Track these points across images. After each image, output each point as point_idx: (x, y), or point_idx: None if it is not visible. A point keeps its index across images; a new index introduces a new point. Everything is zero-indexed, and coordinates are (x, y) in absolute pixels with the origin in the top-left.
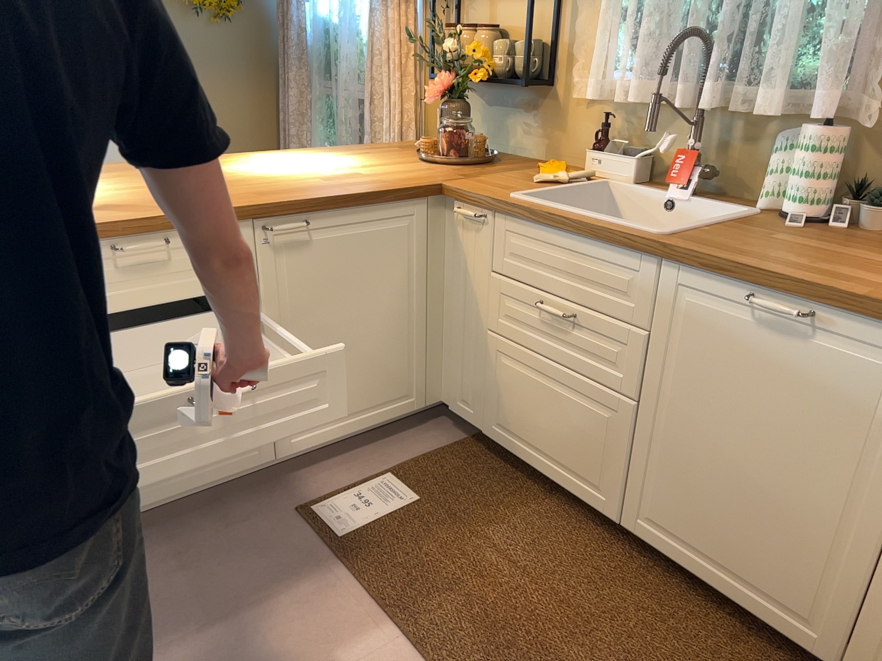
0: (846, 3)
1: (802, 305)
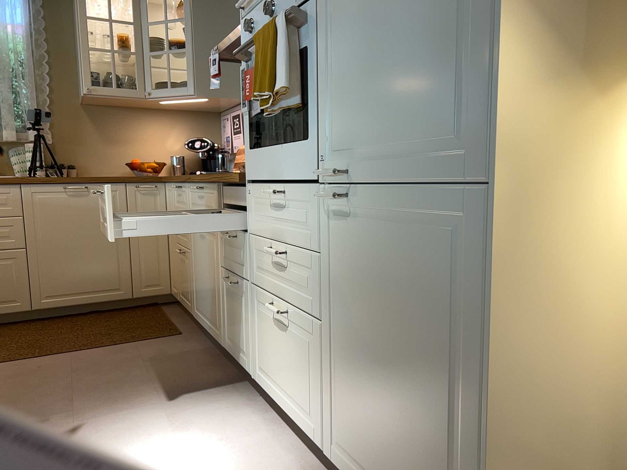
0: (27, 101)
1: (82, 185)
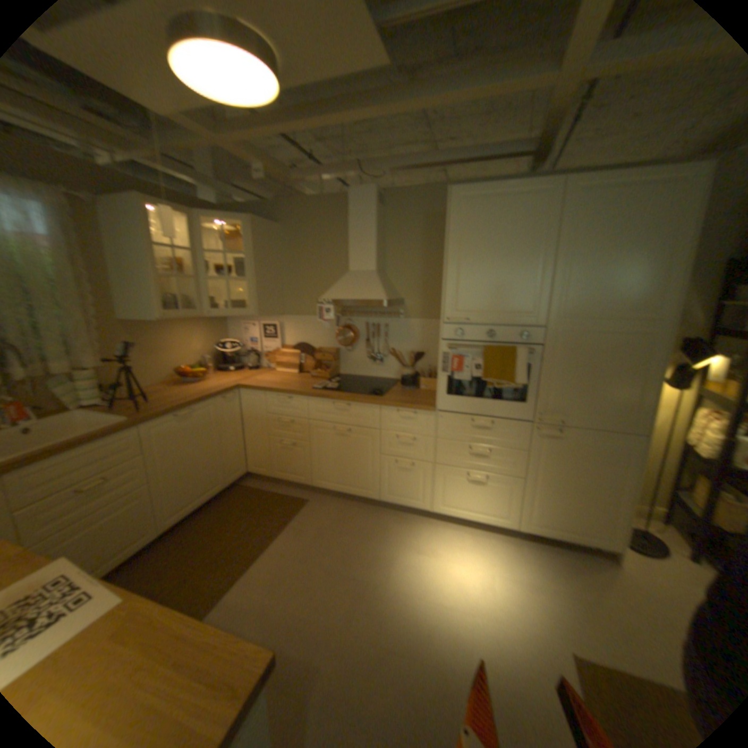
0: (72, 328)
1: (188, 410)
